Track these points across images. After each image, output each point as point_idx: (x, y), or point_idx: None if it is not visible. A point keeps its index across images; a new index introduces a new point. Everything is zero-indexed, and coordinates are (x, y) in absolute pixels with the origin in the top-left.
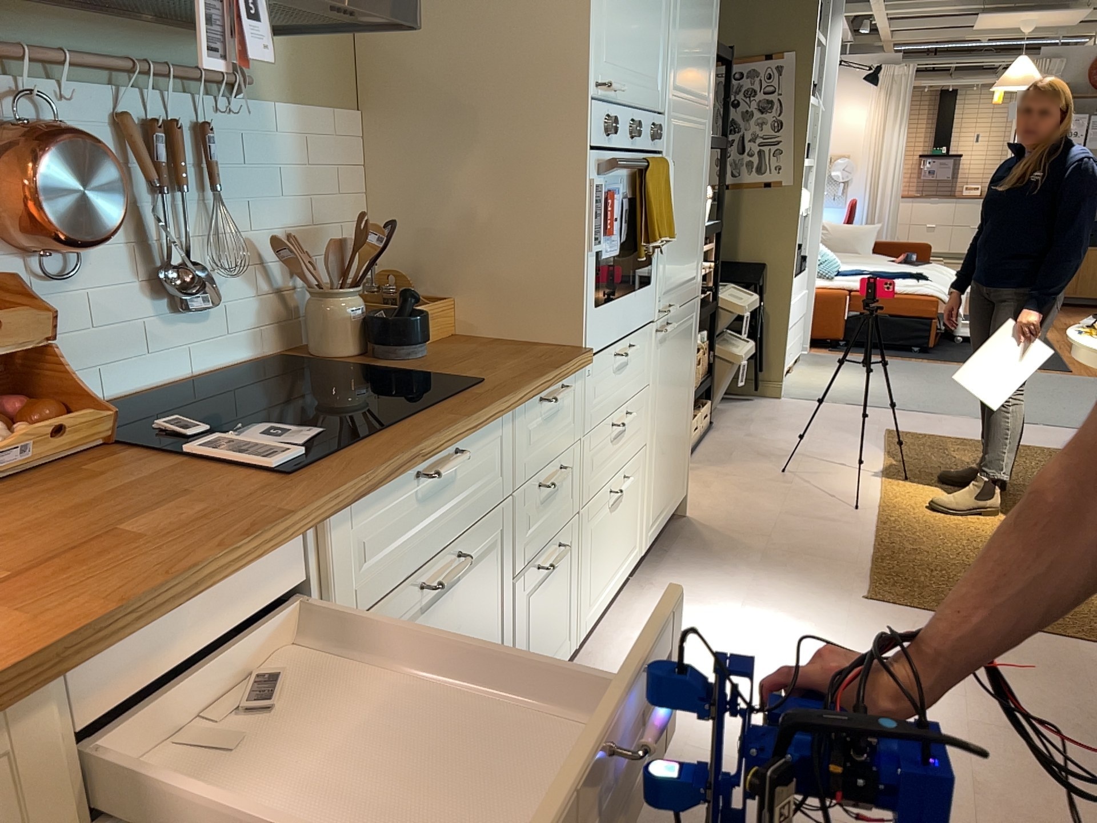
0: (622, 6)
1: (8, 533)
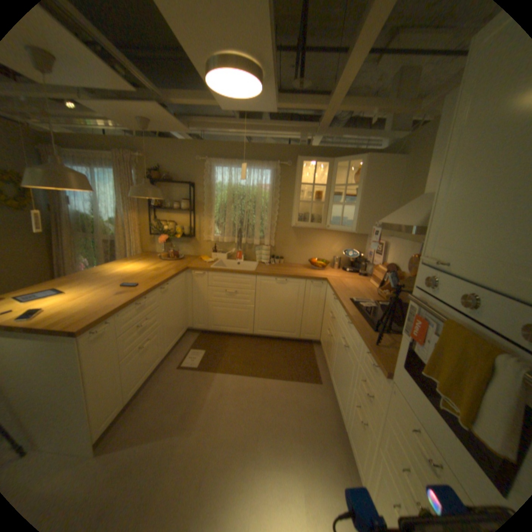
0: (468, 207)
1: (358, 291)
